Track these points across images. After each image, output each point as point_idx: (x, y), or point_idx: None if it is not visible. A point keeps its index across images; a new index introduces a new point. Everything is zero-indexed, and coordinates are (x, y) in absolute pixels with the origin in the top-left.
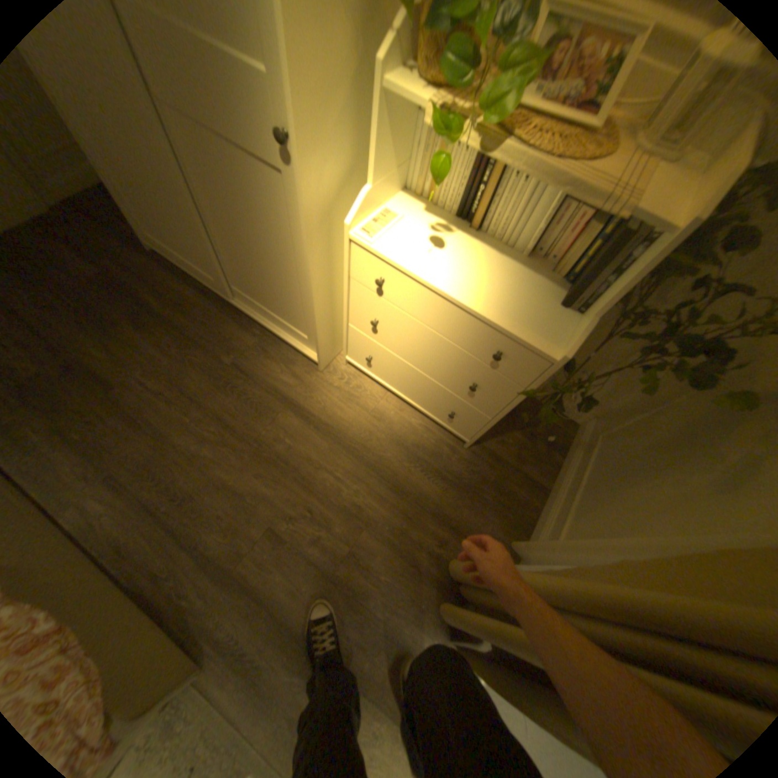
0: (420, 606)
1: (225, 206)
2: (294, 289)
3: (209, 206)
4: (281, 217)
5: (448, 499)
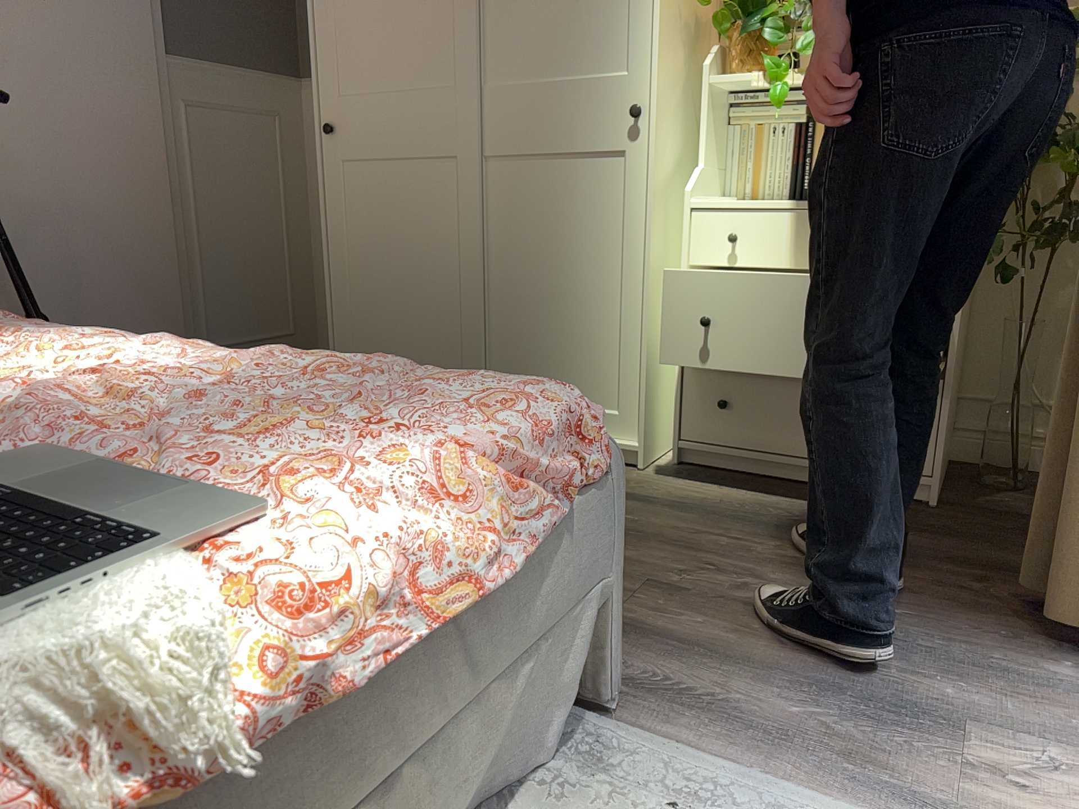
0: (1000, 642)
1: (530, 242)
2: (610, 317)
3: (501, 258)
4: (612, 208)
5: (950, 549)
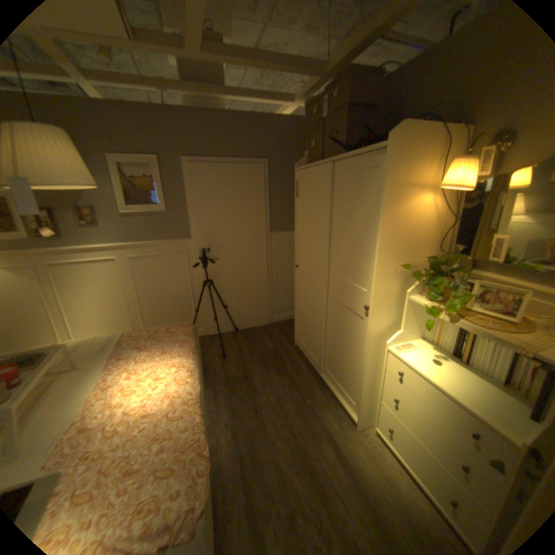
0: None
1: (337, 329)
2: (355, 371)
3: (330, 329)
4: (359, 336)
5: None
